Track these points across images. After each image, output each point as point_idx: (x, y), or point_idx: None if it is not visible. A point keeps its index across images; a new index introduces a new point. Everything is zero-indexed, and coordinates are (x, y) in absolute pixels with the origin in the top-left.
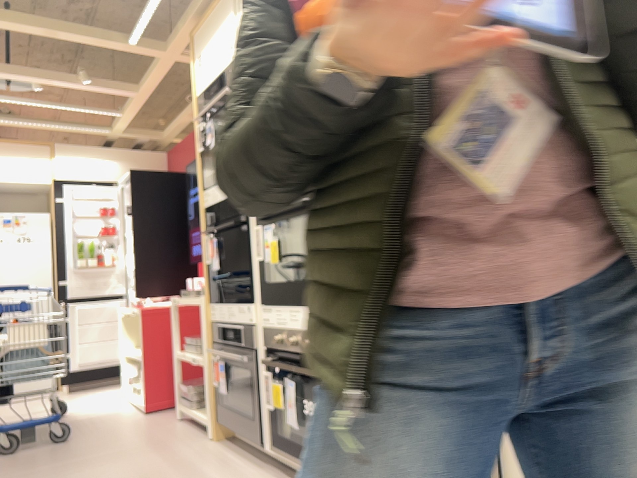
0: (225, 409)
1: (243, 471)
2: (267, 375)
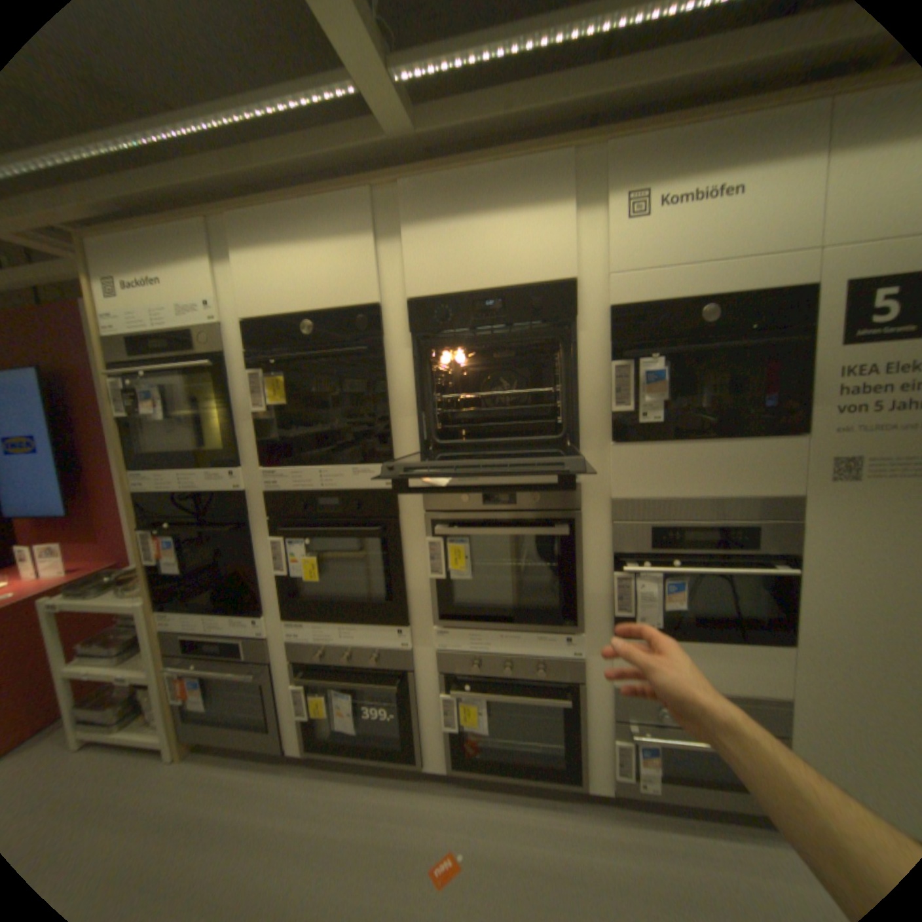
0: (199, 727)
1: (261, 791)
2: (296, 691)
